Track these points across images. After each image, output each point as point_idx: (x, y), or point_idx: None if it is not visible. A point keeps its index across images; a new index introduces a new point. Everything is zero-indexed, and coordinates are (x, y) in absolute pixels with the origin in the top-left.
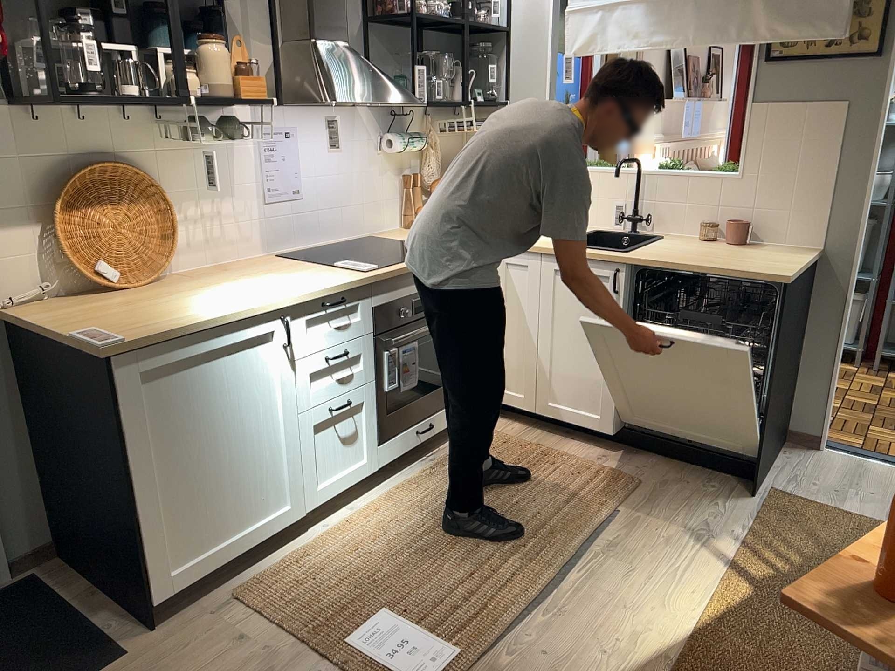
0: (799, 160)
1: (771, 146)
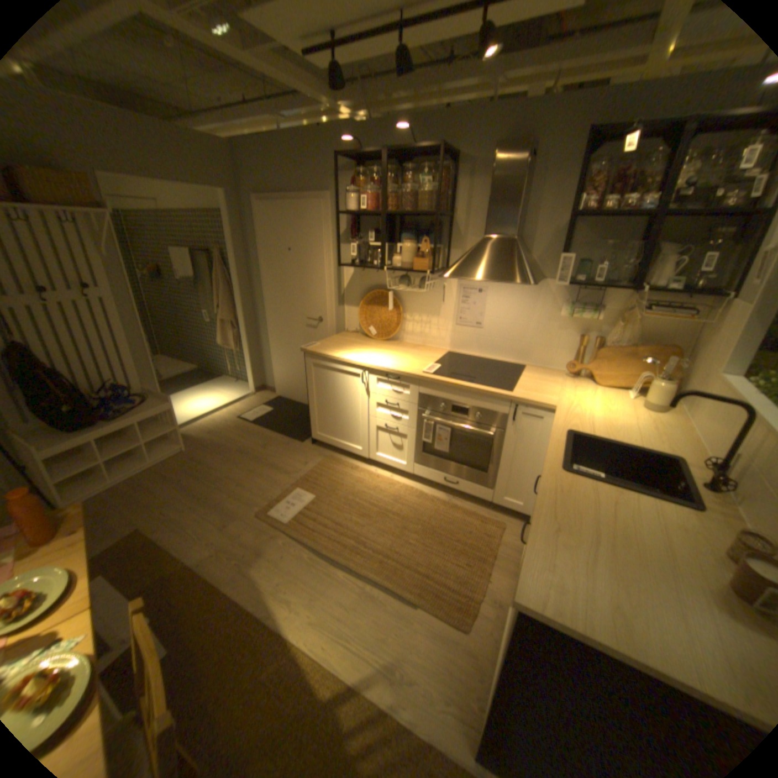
0: None
1: None
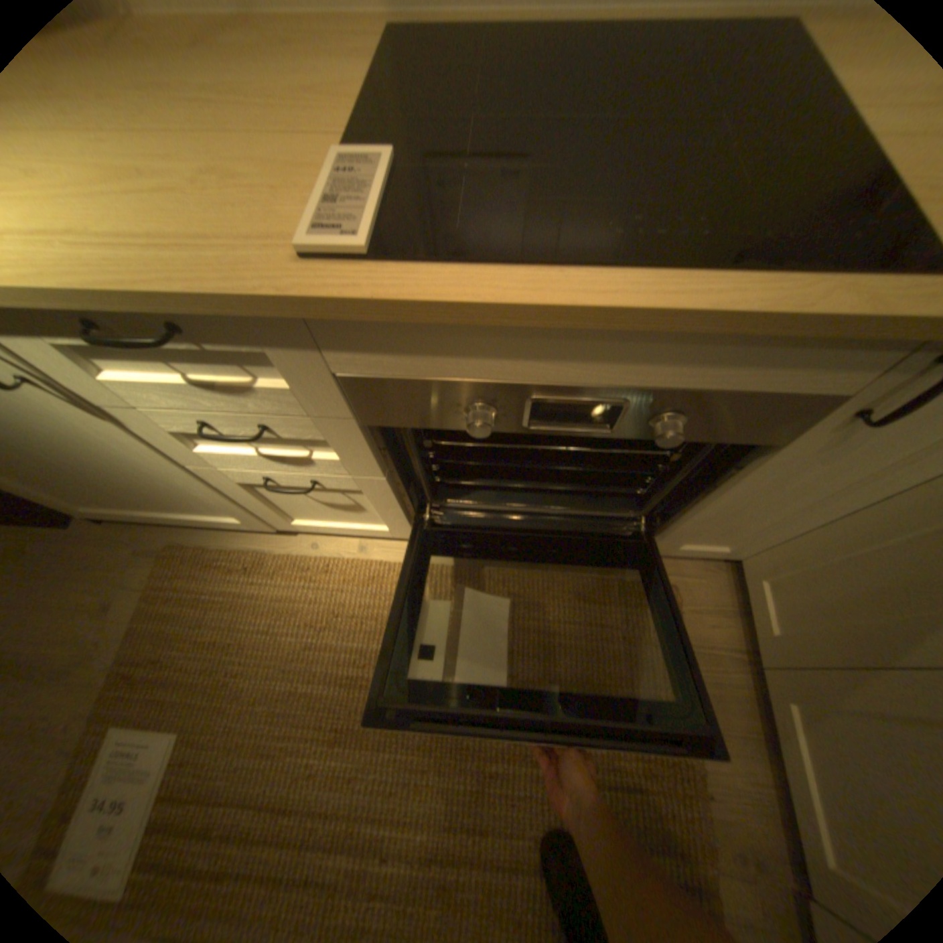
0: None
1: None
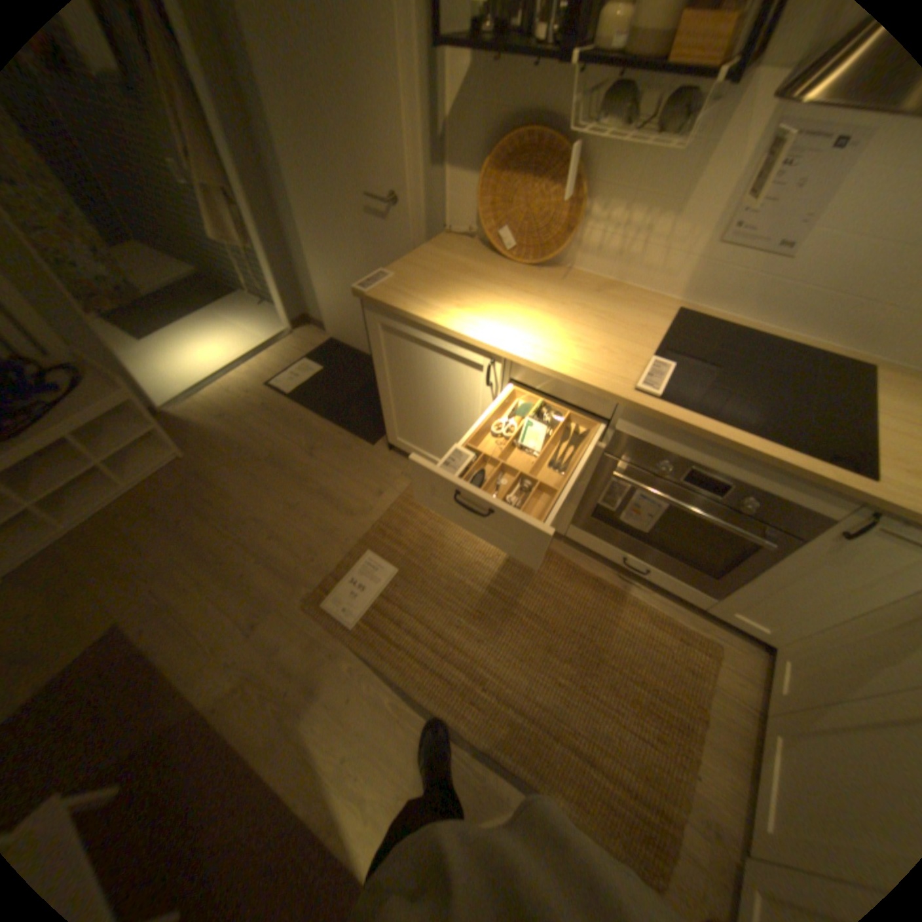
0: None
1: None
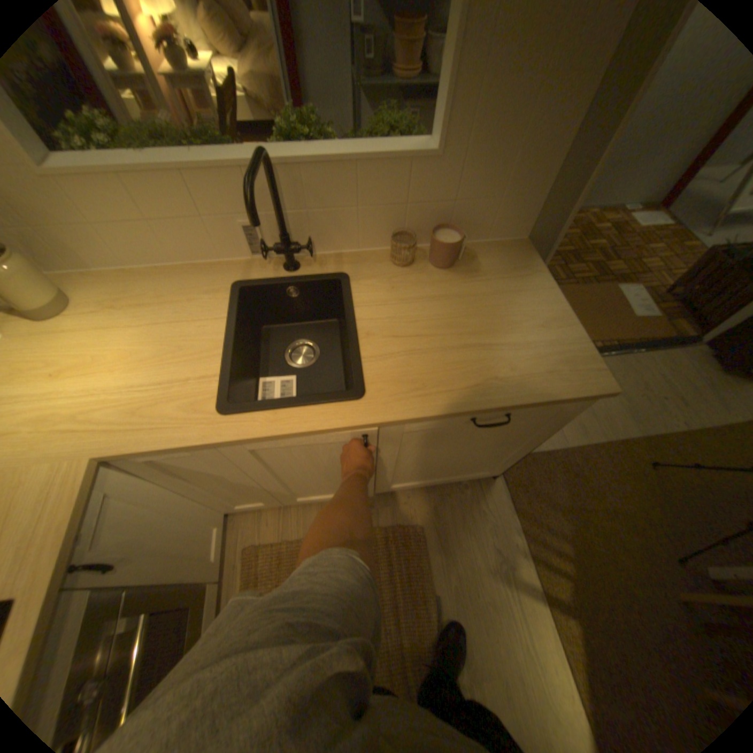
0: (529, 118)
1: (491, 91)
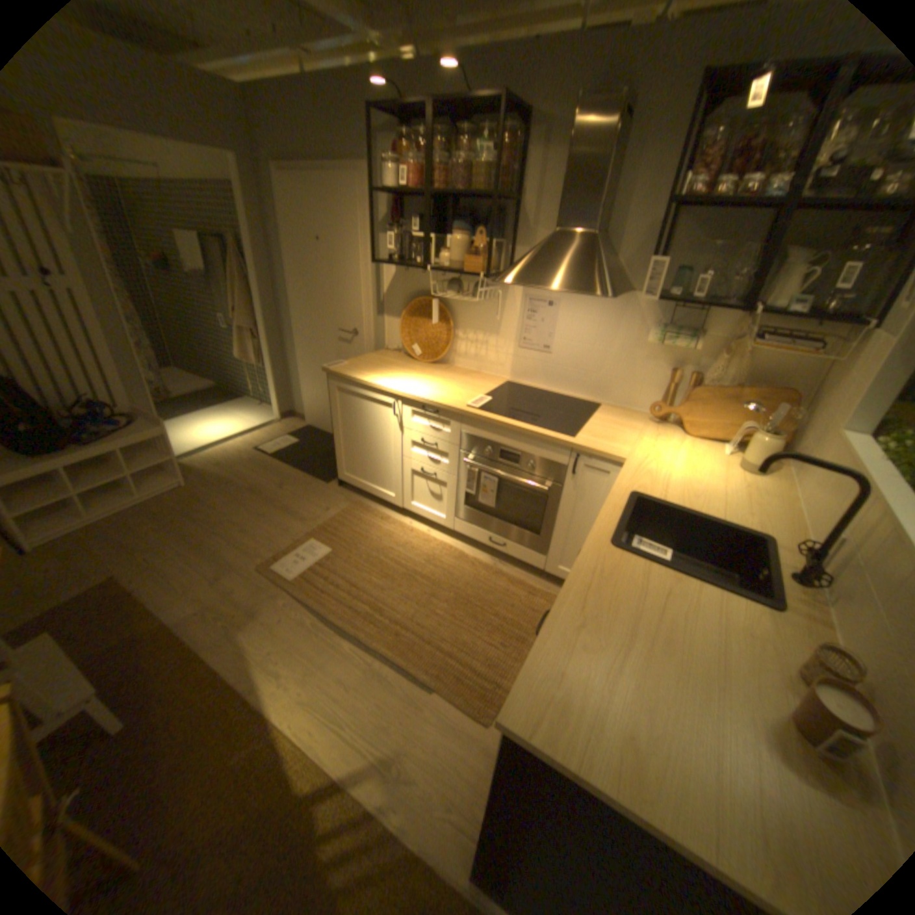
0: None
1: None
